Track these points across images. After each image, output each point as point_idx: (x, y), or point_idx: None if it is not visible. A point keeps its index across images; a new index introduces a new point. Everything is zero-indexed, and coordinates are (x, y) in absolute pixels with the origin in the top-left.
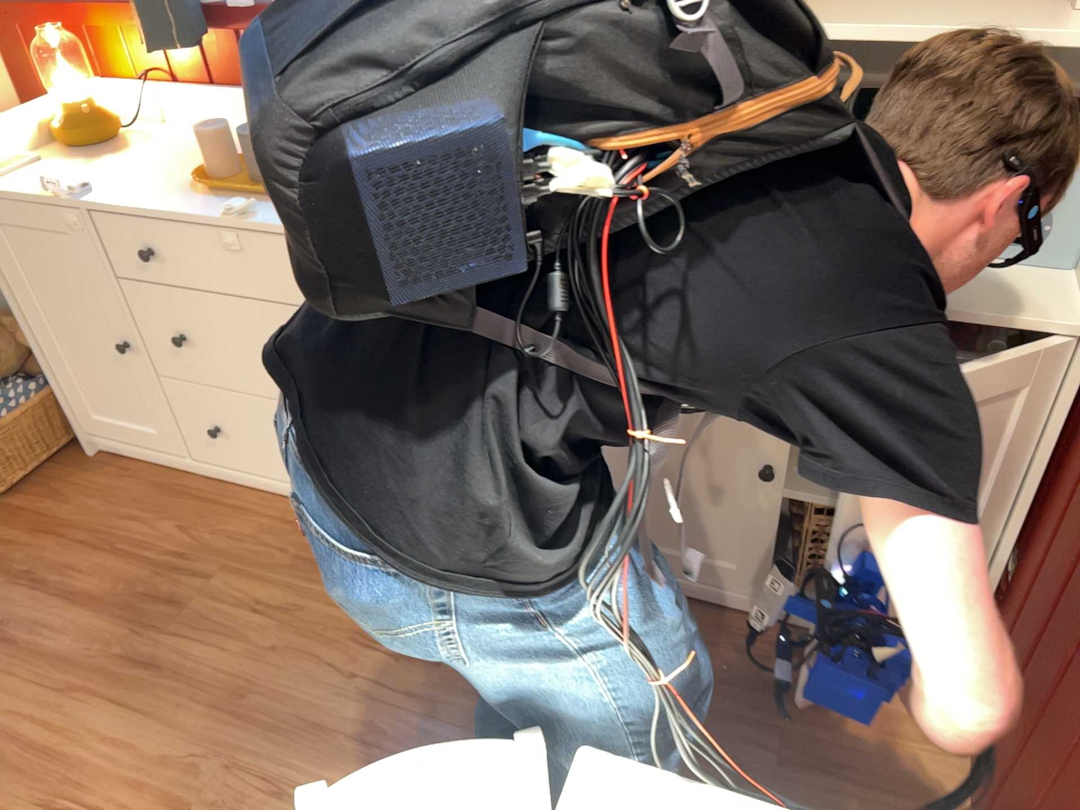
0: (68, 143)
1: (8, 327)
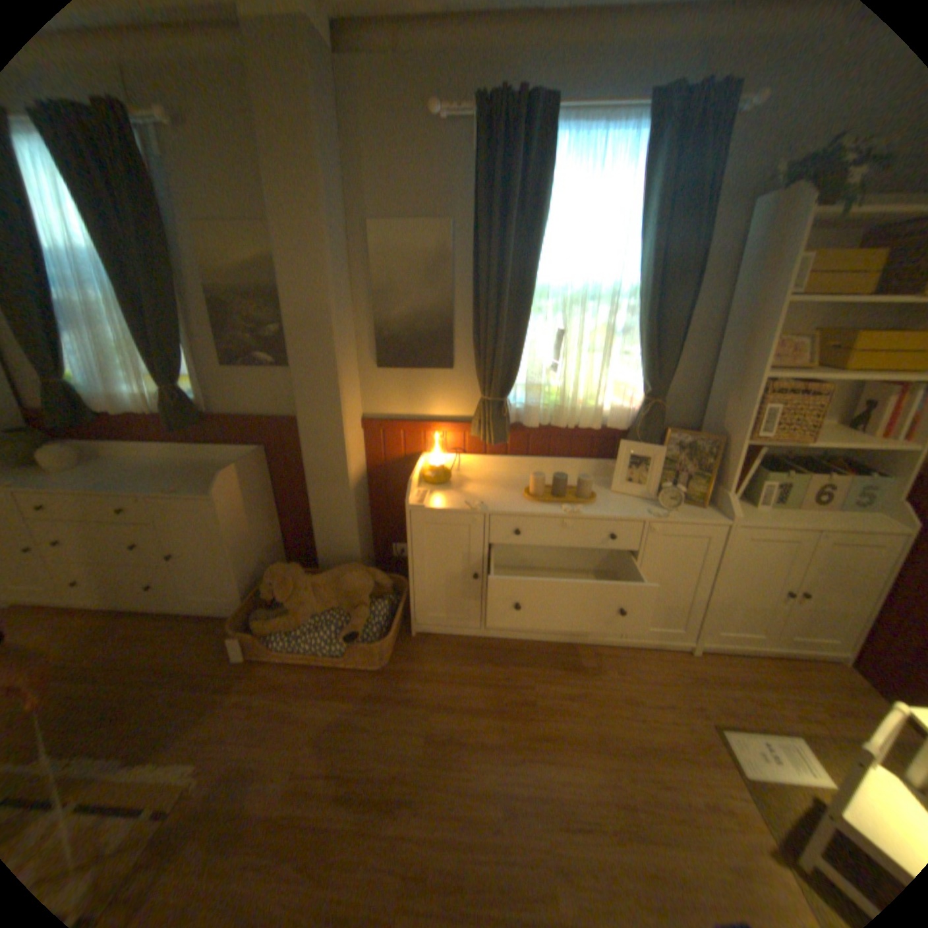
0: (429, 480)
1: (364, 574)
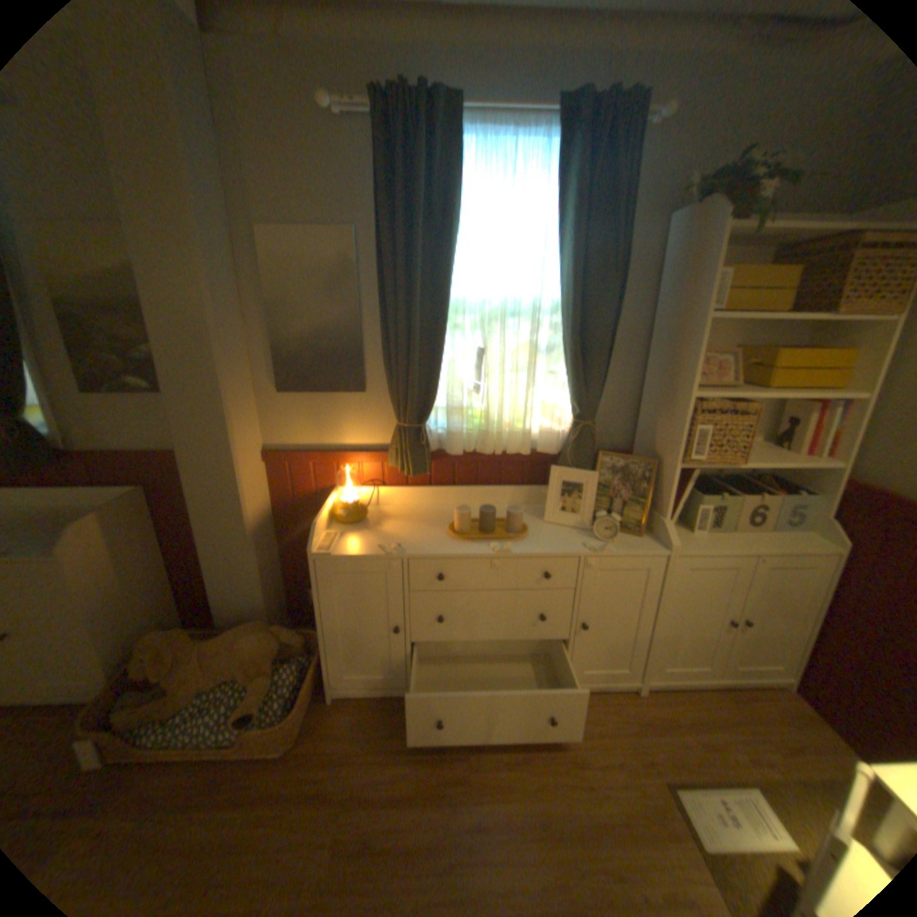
0: (341, 520)
1: (266, 635)
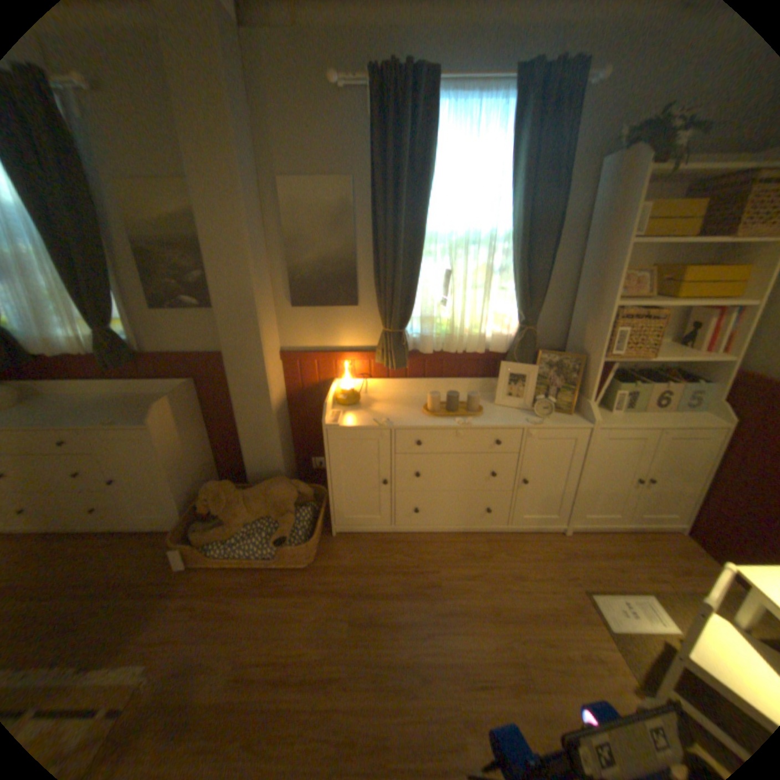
0: (342, 402)
1: (289, 485)
